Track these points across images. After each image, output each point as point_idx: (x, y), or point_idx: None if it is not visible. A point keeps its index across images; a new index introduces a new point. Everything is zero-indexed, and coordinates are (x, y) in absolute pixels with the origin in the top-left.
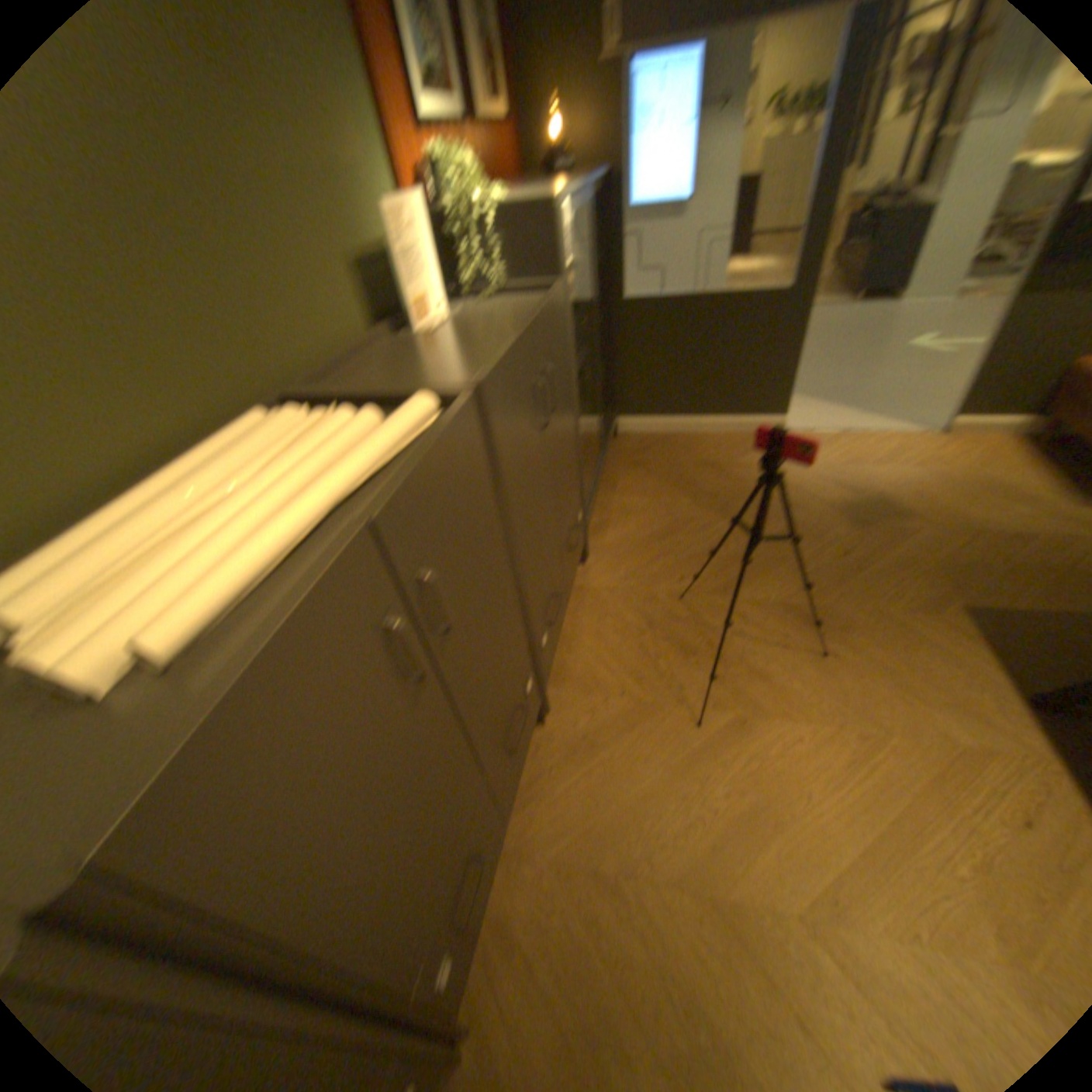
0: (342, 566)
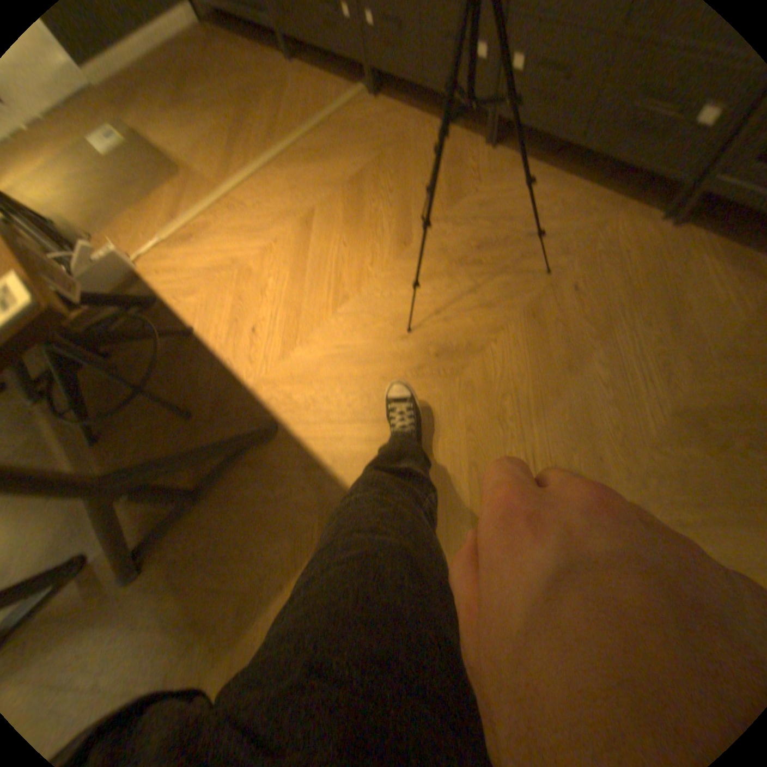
0: None
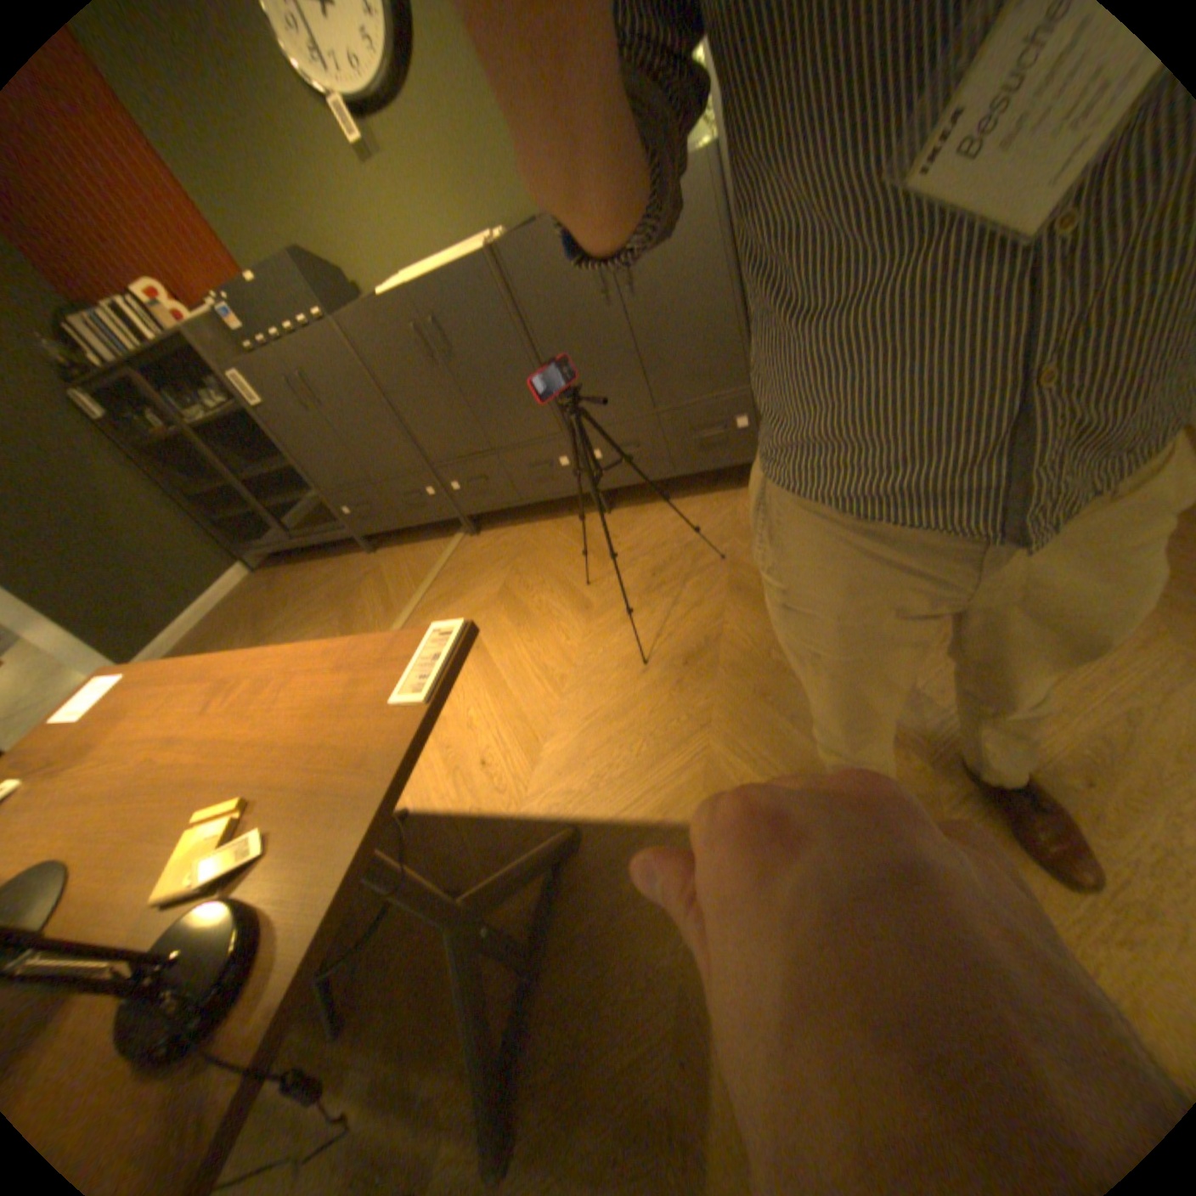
0: (392, 294)
